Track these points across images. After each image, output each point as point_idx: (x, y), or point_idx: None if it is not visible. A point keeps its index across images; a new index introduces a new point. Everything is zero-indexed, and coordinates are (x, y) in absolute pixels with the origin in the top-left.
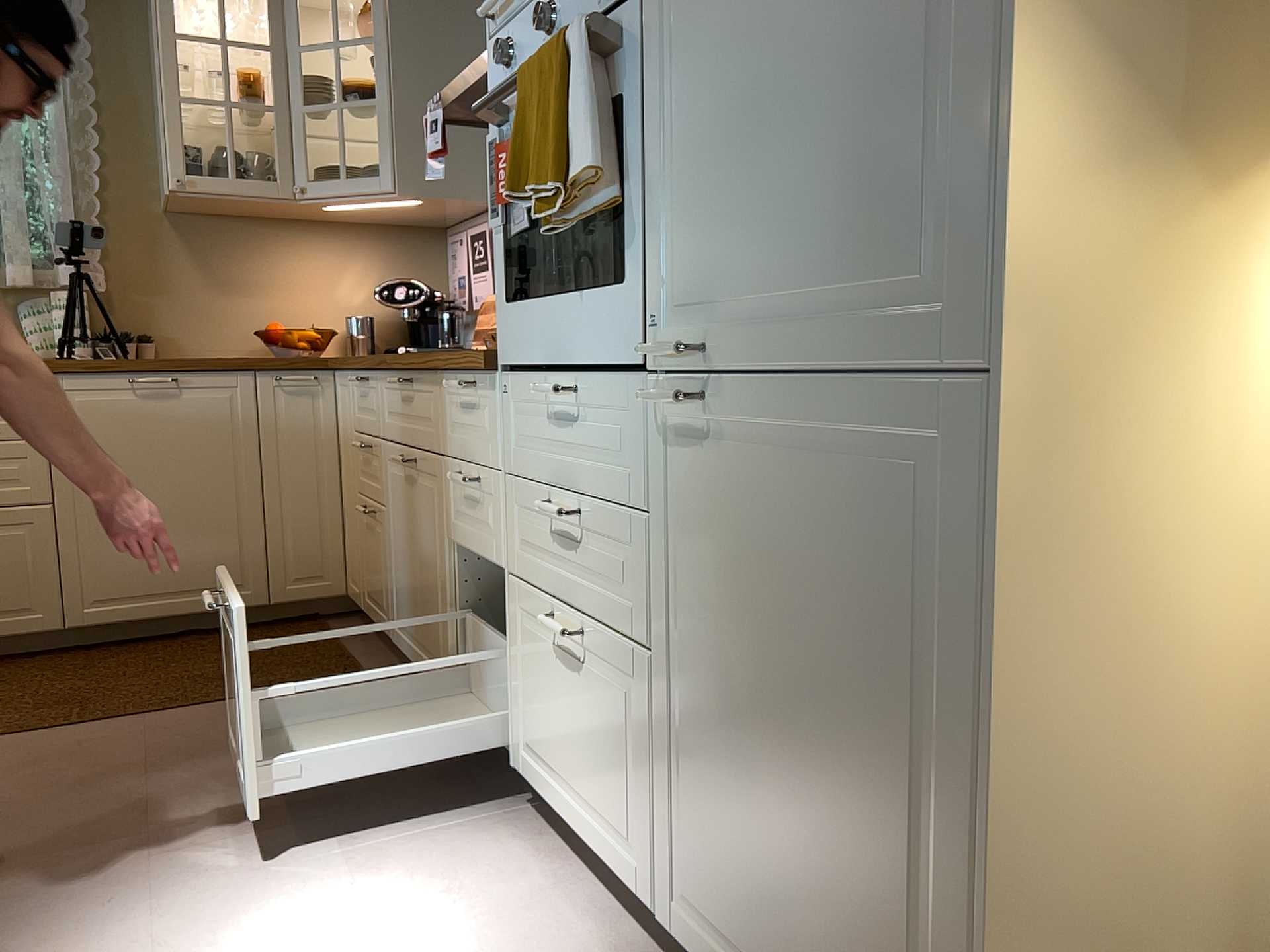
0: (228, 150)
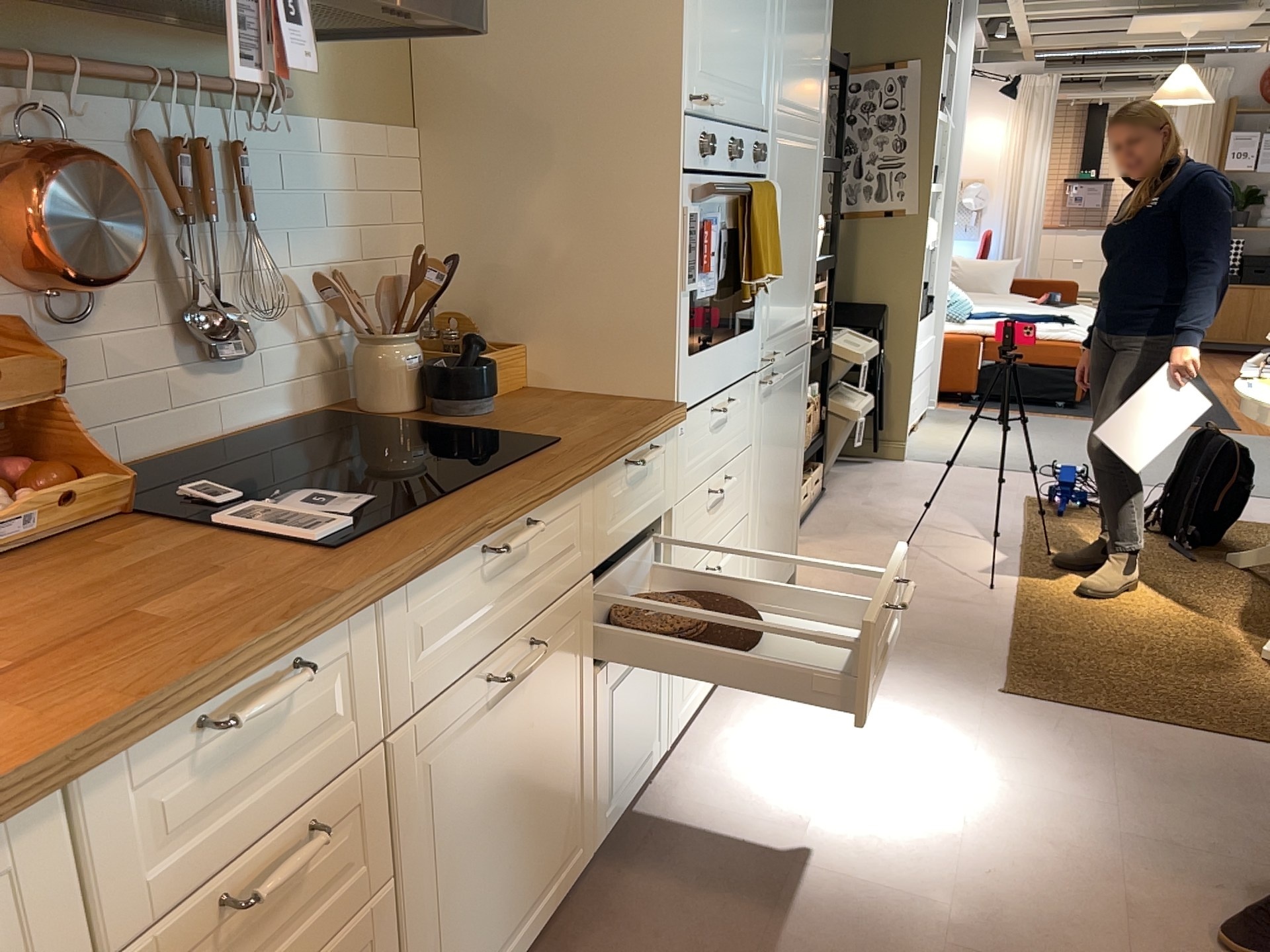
0: None
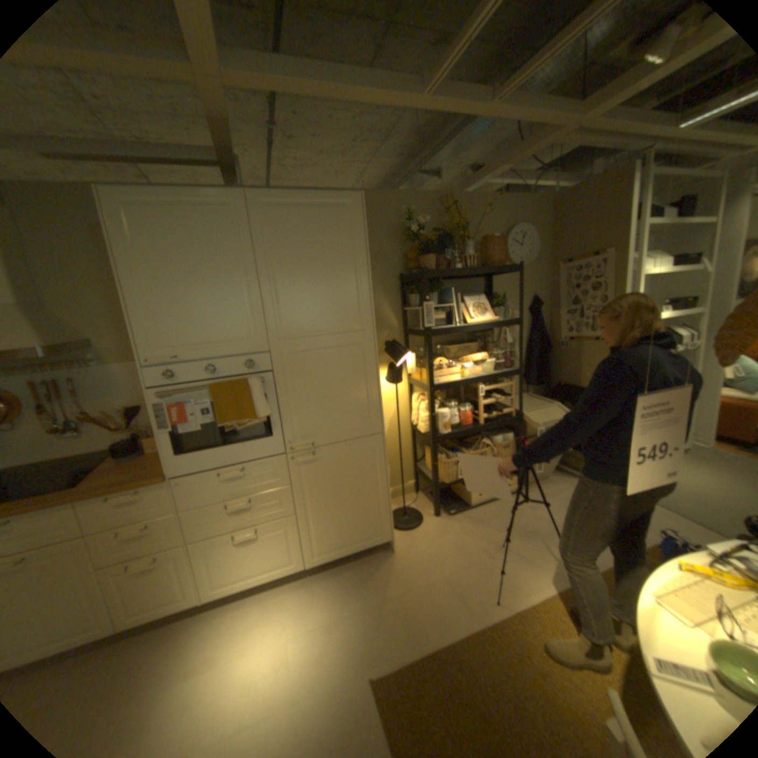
0: None
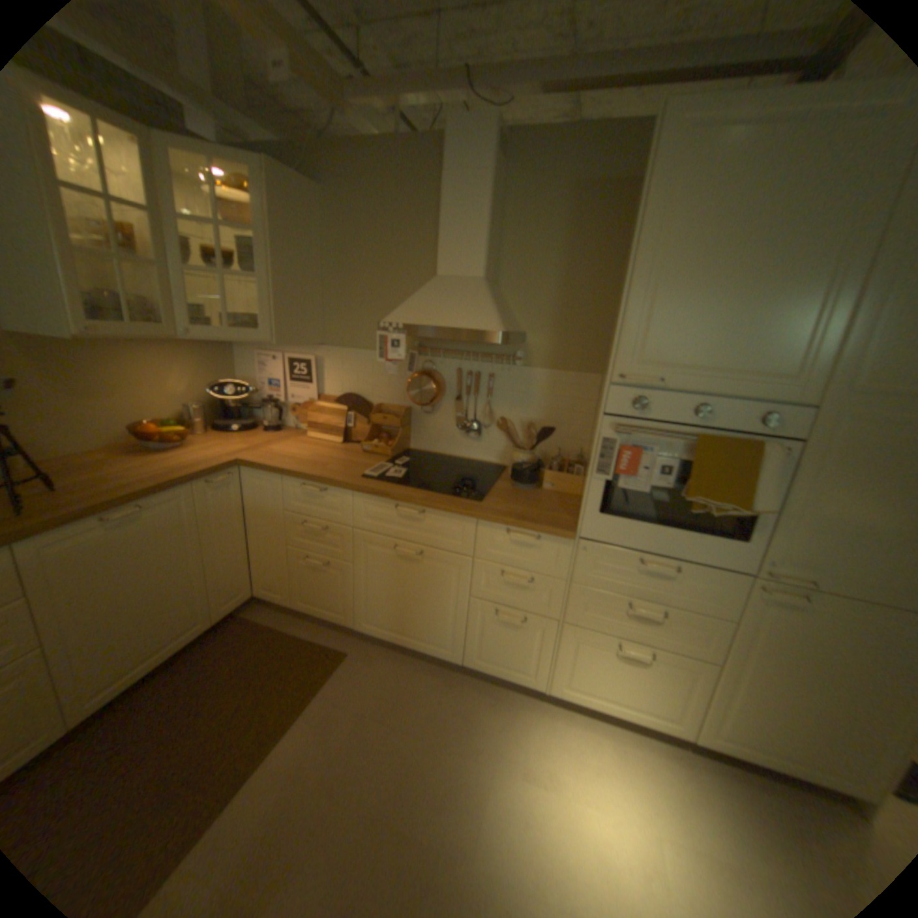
0: (109, 295)
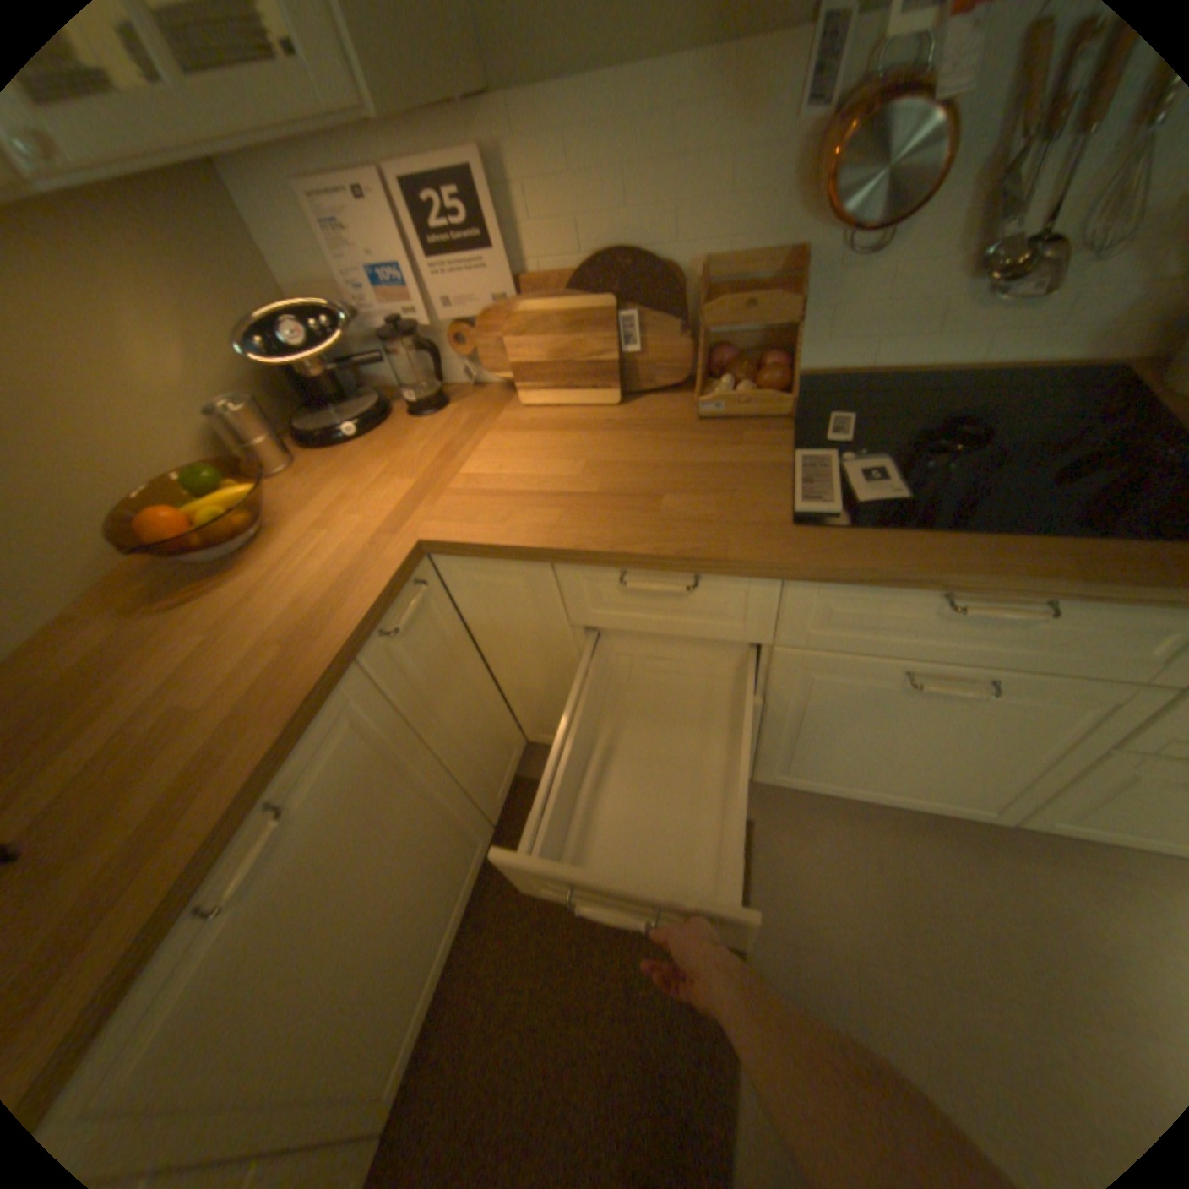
0: None
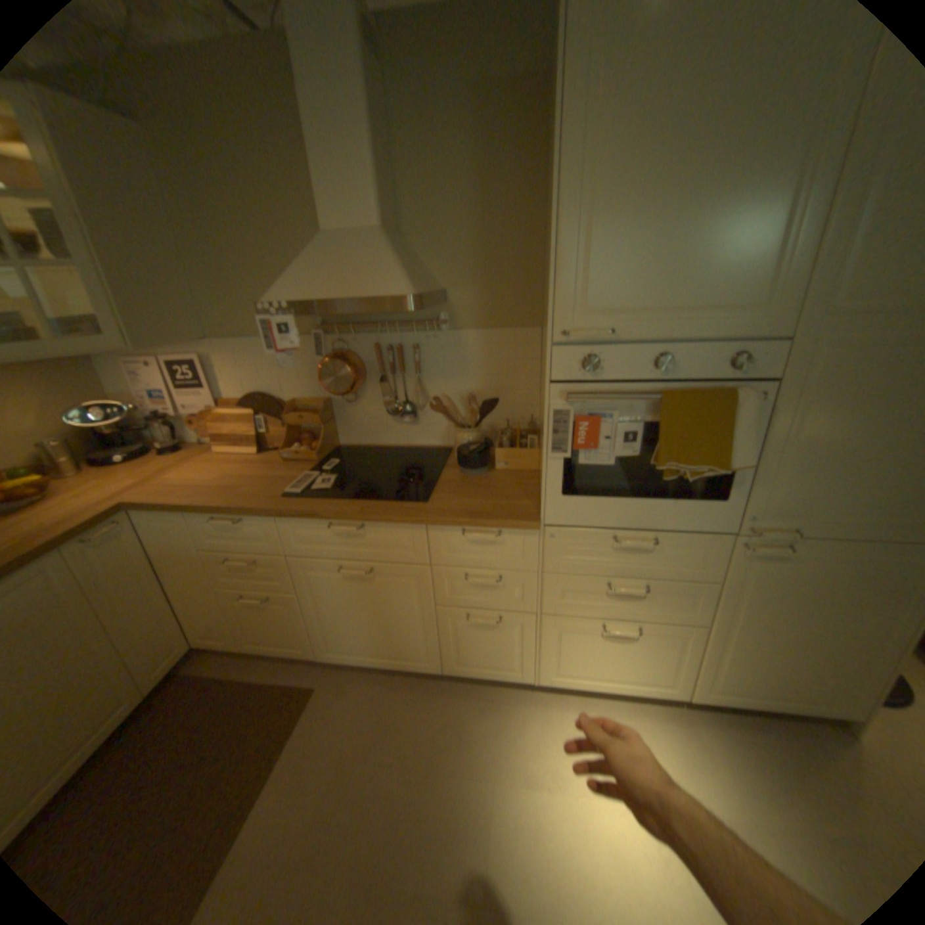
0: None
